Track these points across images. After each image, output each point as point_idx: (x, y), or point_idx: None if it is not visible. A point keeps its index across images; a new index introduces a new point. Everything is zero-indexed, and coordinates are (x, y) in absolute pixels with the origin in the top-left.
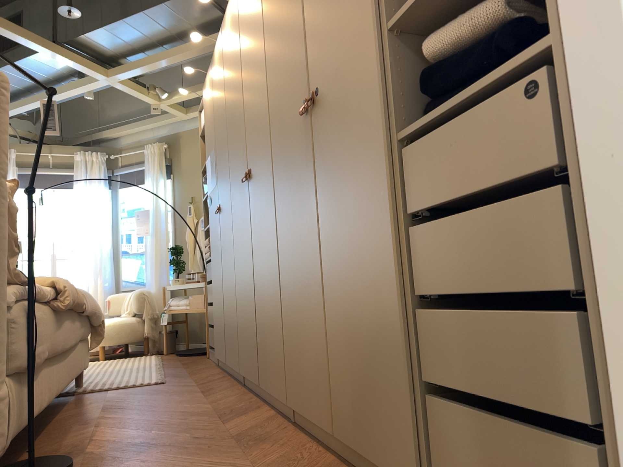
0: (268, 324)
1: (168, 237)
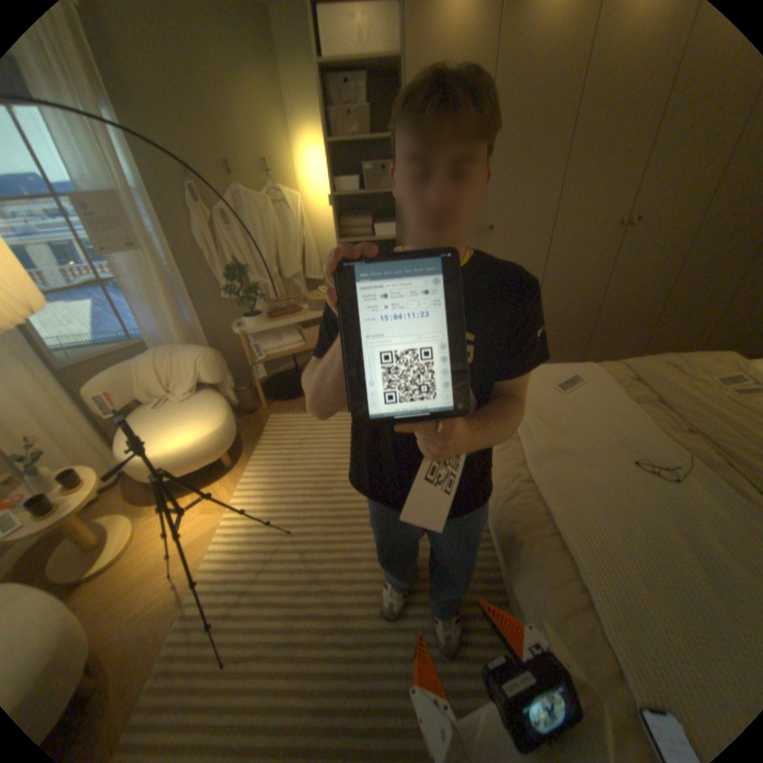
0: (619, 330)
1: (153, 248)
